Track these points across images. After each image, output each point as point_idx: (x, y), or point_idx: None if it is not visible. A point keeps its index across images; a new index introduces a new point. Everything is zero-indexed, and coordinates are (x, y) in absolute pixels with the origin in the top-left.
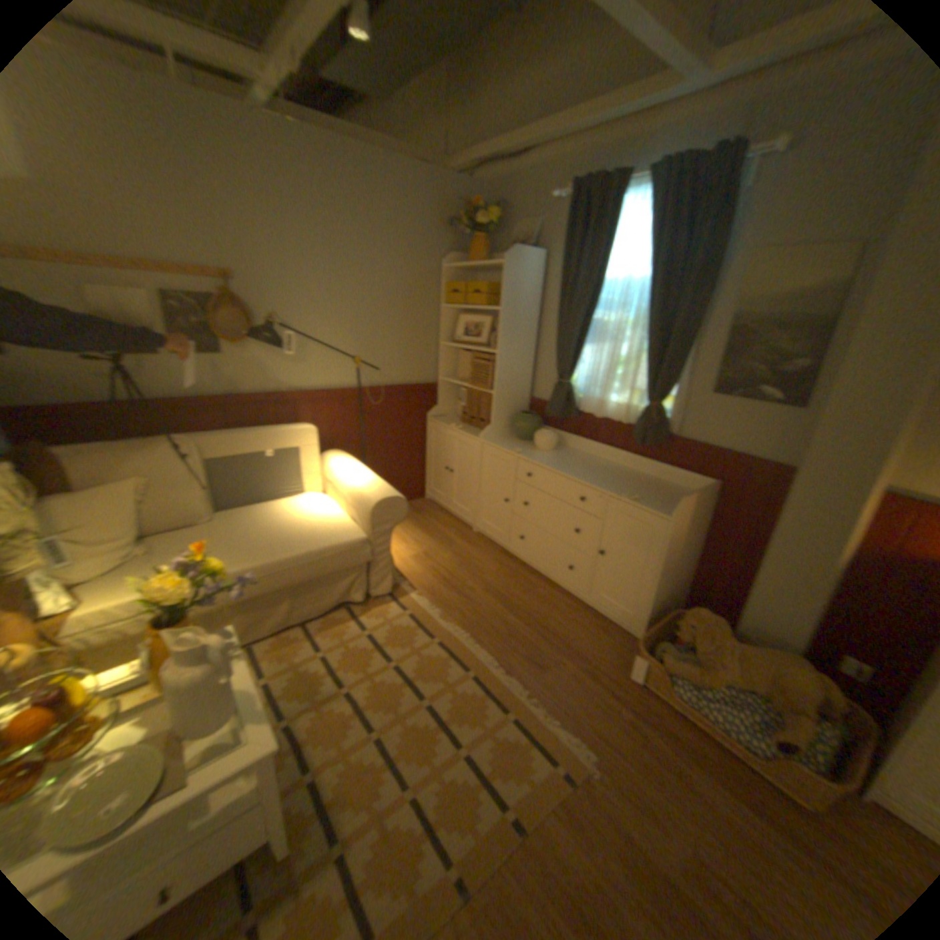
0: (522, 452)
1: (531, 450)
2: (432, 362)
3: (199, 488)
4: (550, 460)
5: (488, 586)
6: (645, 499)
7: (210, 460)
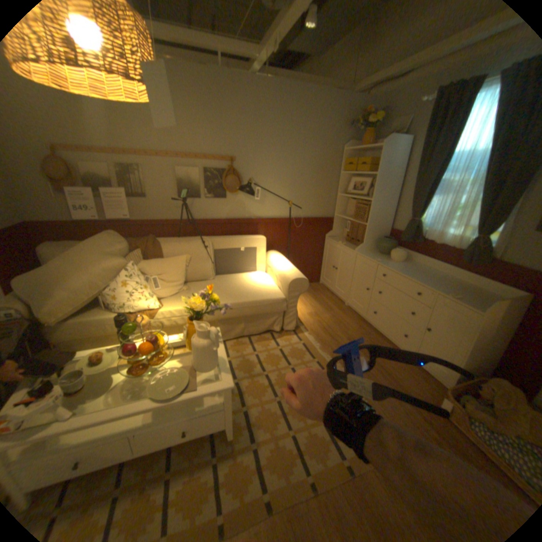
0: (381, 261)
1: (387, 260)
2: (331, 205)
3: (210, 263)
4: (399, 268)
5: (350, 337)
6: (466, 299)
7: (215, 250)
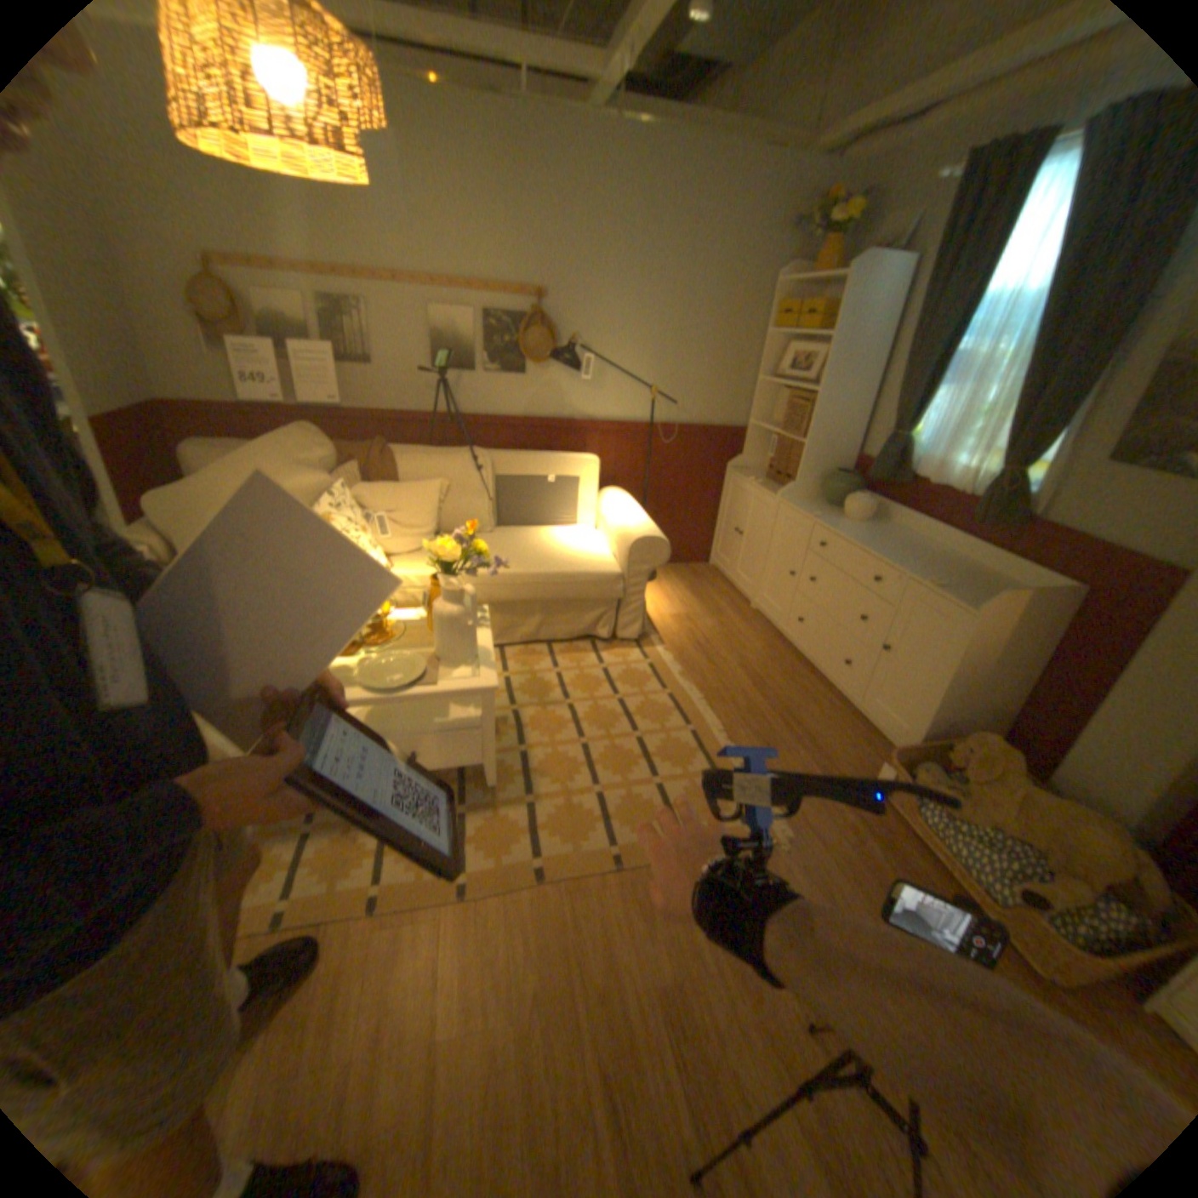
0: (821, 516)
1: (836, 517)
2: (744, 401)
3: (485, 499)
4: (854, 531)
5: (743, 662)
6: (957, 590)
7: (497, 474)
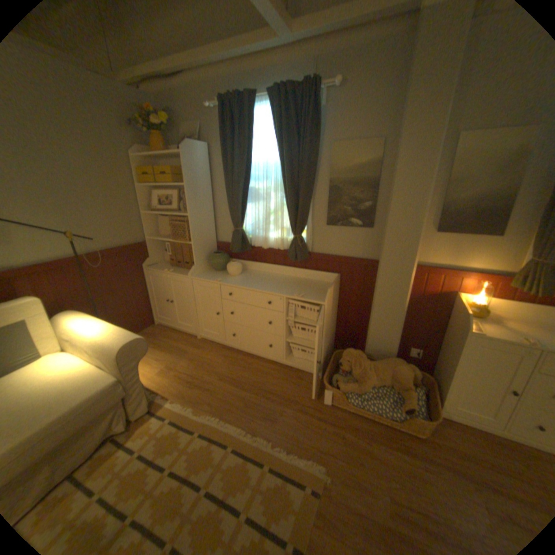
0: (221, 279)
1: (227, 276)
2: (137, 226)
3: None
4: (241, 281)
5: (219, 375)
6: (306, 294)
7: None
